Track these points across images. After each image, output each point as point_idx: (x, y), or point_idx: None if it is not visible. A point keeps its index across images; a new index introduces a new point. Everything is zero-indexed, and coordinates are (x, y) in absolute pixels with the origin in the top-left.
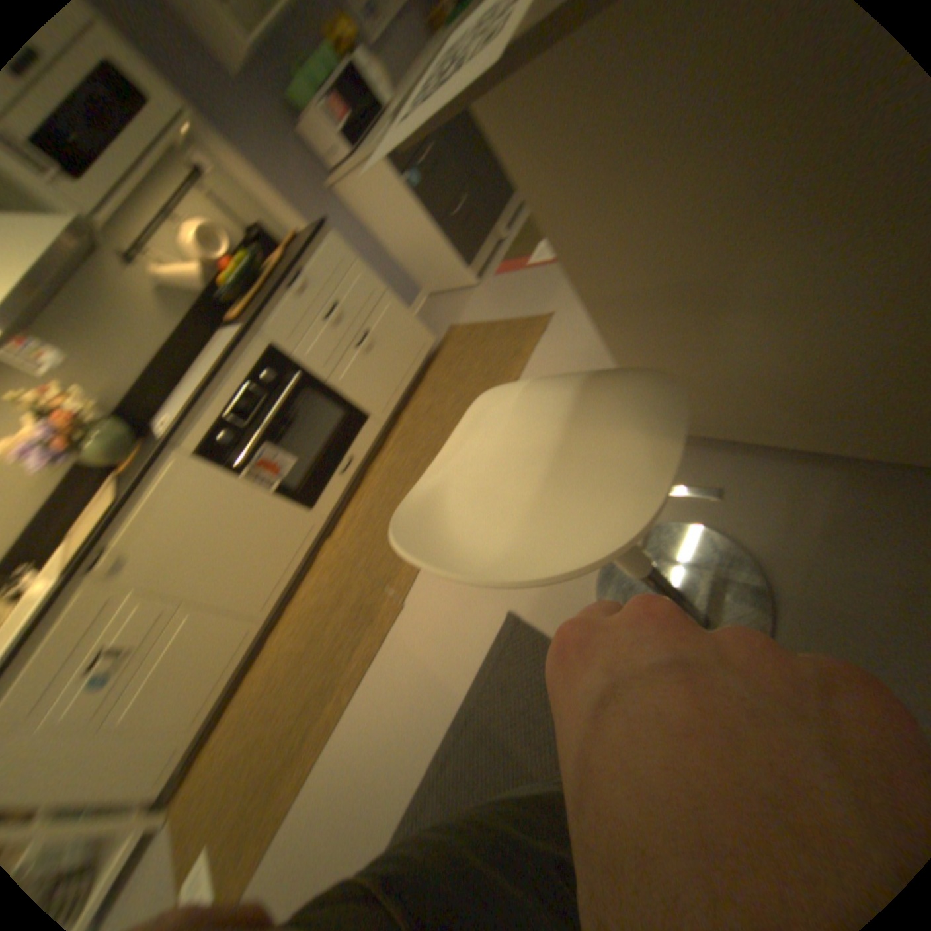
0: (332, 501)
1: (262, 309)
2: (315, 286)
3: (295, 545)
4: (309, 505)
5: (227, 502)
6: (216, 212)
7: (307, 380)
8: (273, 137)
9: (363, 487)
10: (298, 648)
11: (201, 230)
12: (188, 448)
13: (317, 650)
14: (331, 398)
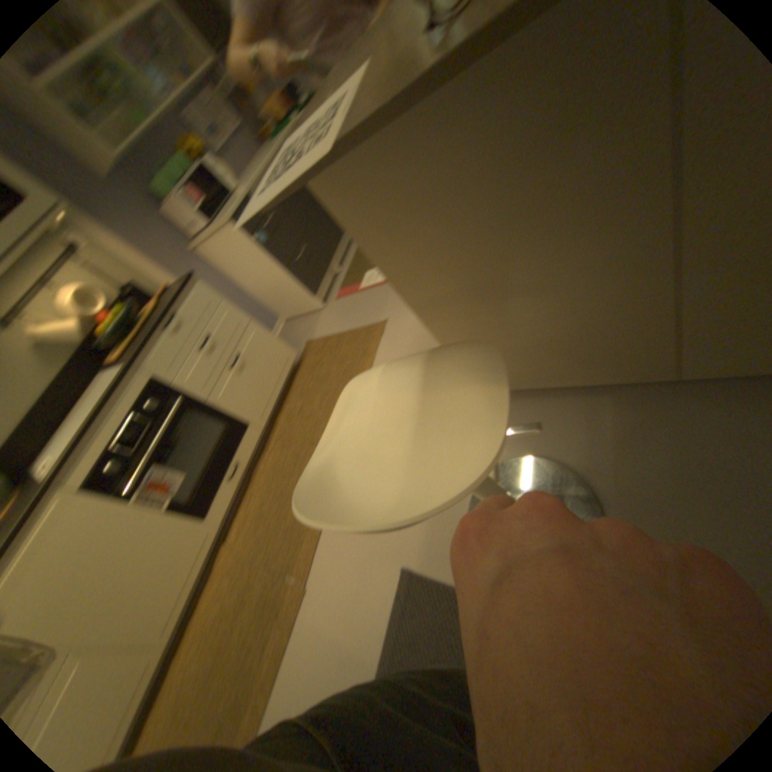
0: (224, 508)
1: (141, 350)
2: (188, 326)
3: (192, 560)
4: (201, 517)
5: (118, 532)
6: (92, 279)
7: (188, 404)
8: (140, 219)
9: (251, 490)
10: (206, 667)
11: (78, 295)
12: (73, 487)
13: (226, 663)
14: (213, 416)
